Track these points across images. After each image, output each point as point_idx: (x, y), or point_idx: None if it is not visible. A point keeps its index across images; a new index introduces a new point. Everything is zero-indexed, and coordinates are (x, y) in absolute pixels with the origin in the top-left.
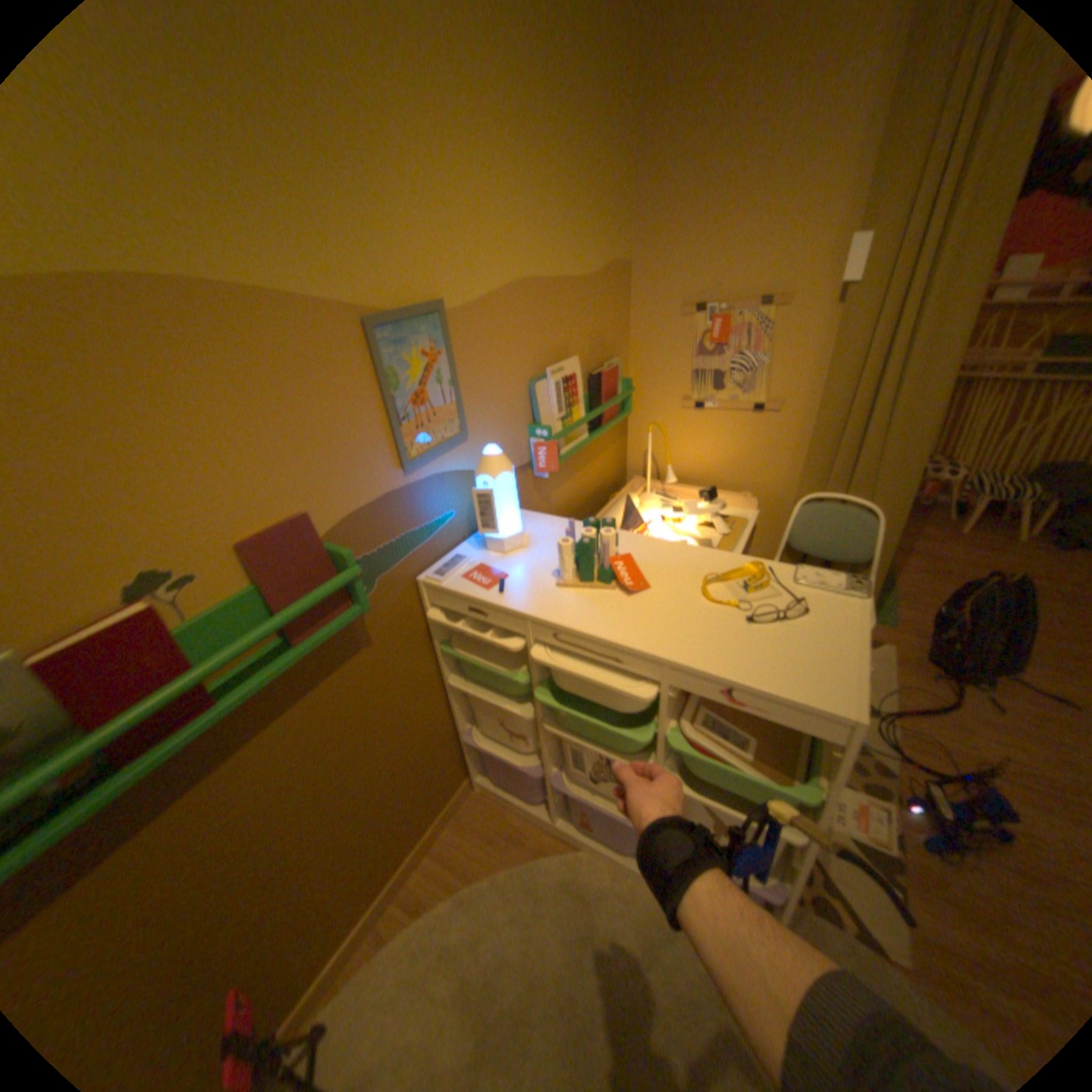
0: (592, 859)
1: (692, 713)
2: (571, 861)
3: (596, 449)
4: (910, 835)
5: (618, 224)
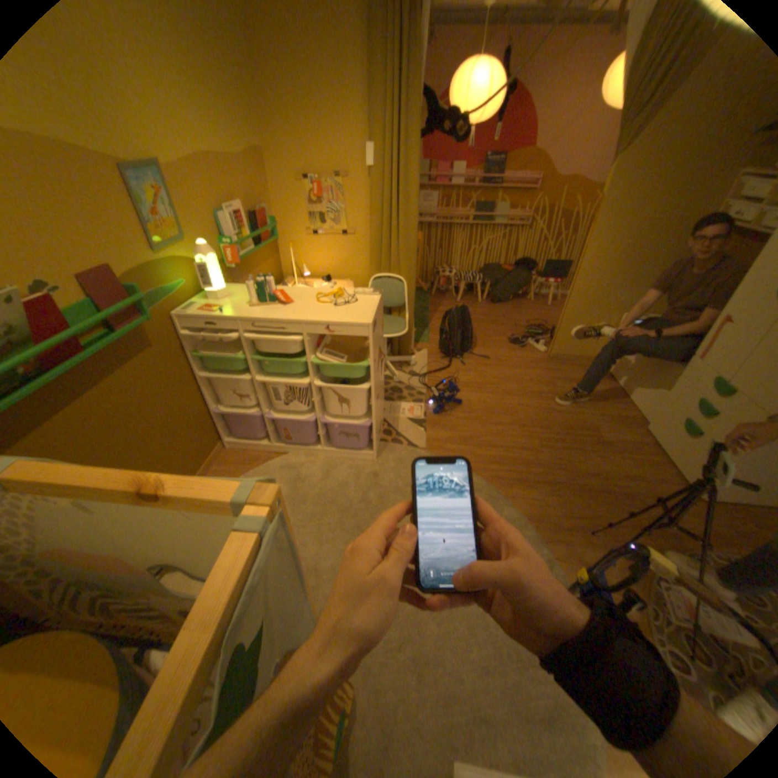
0: (295, 454)
1: (320, 352)
2: (284, 458)
3: (261, 259)
4: (427, 412)
5: (249, 125)
